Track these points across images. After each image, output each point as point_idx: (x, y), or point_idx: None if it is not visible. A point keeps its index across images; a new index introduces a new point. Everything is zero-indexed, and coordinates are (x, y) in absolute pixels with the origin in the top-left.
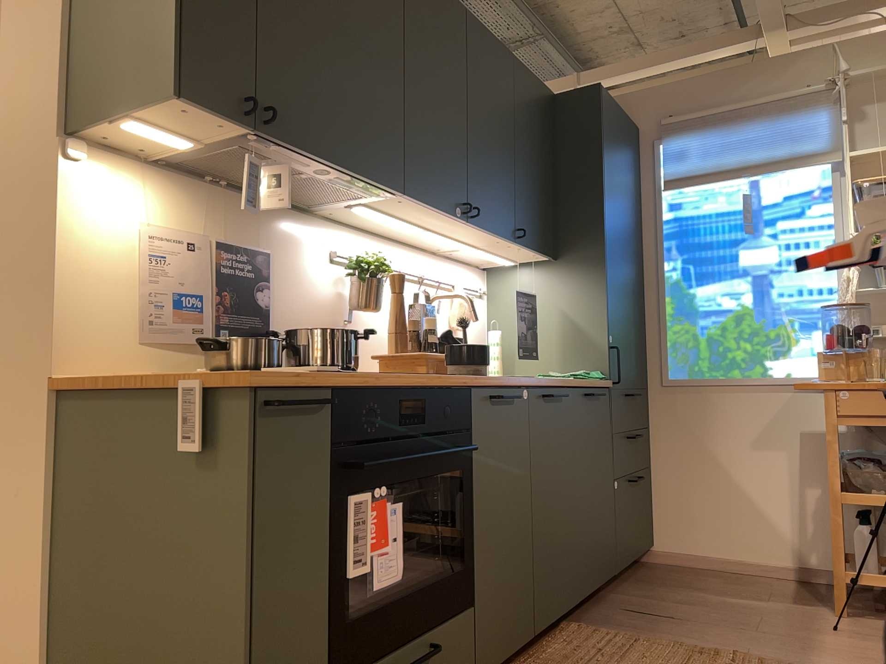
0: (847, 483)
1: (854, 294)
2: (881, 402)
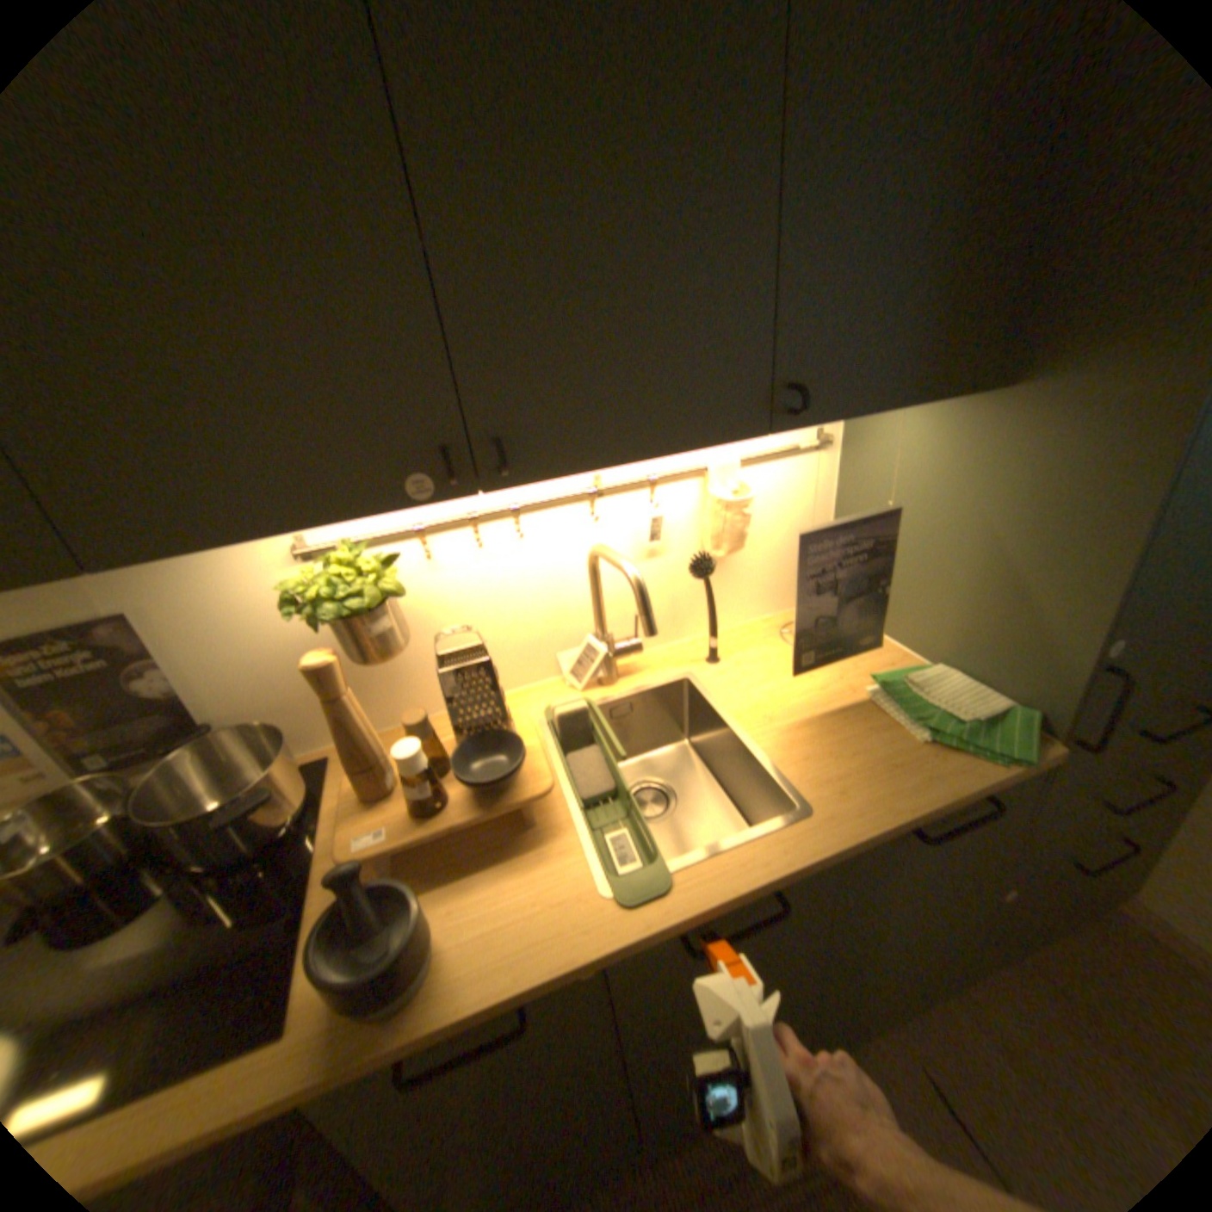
0: None
1: None
2: None
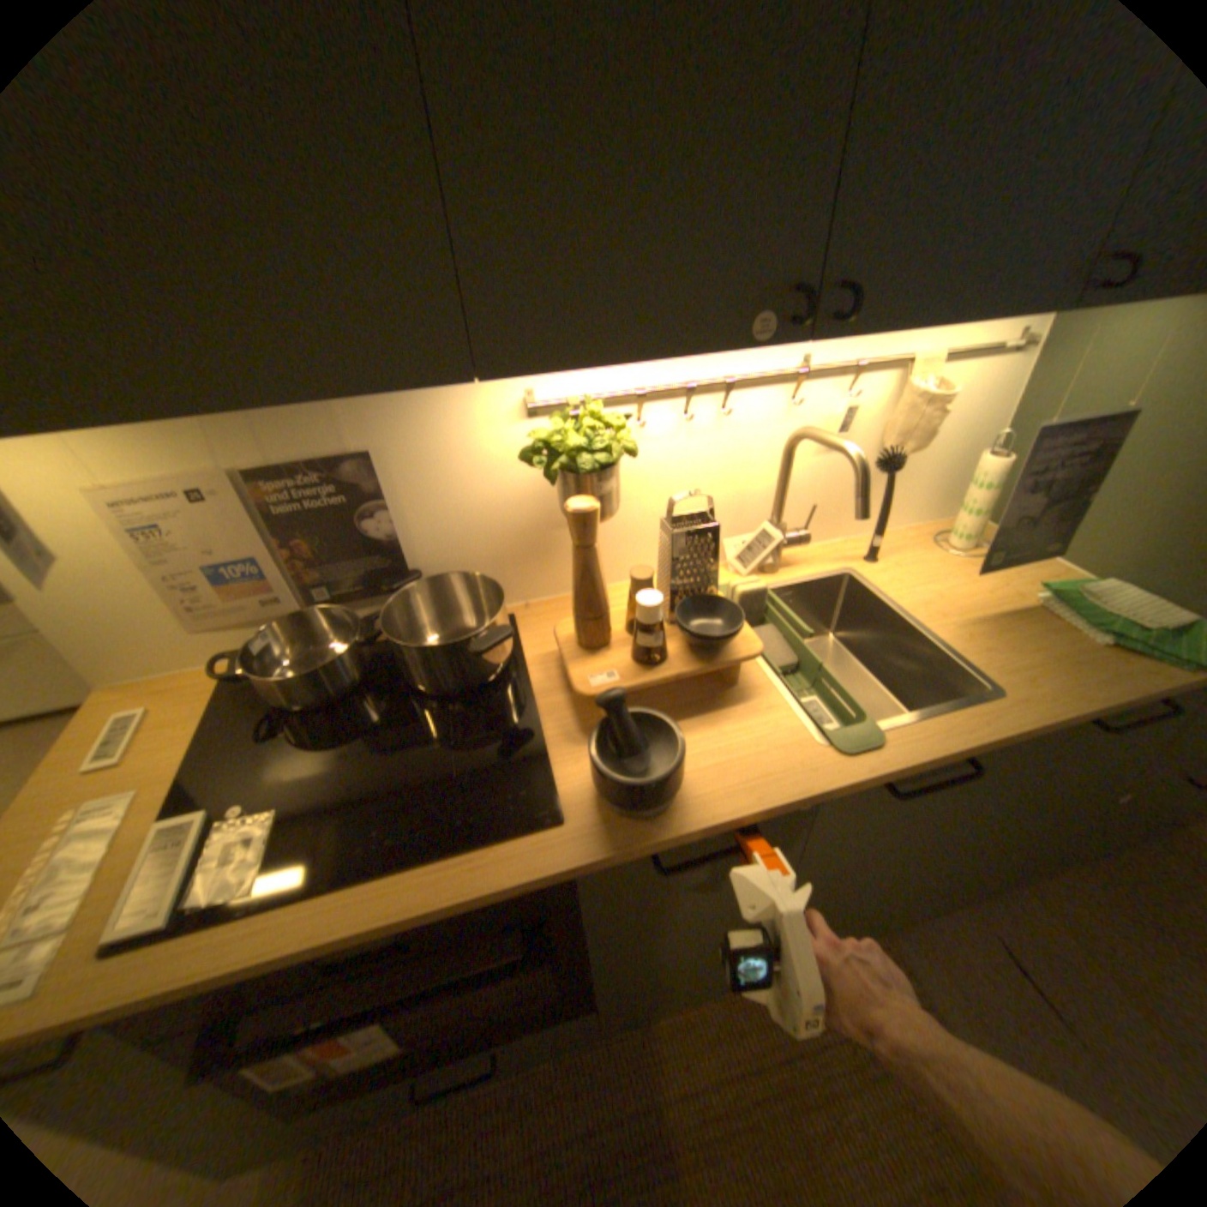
0: None
1: None
2: None
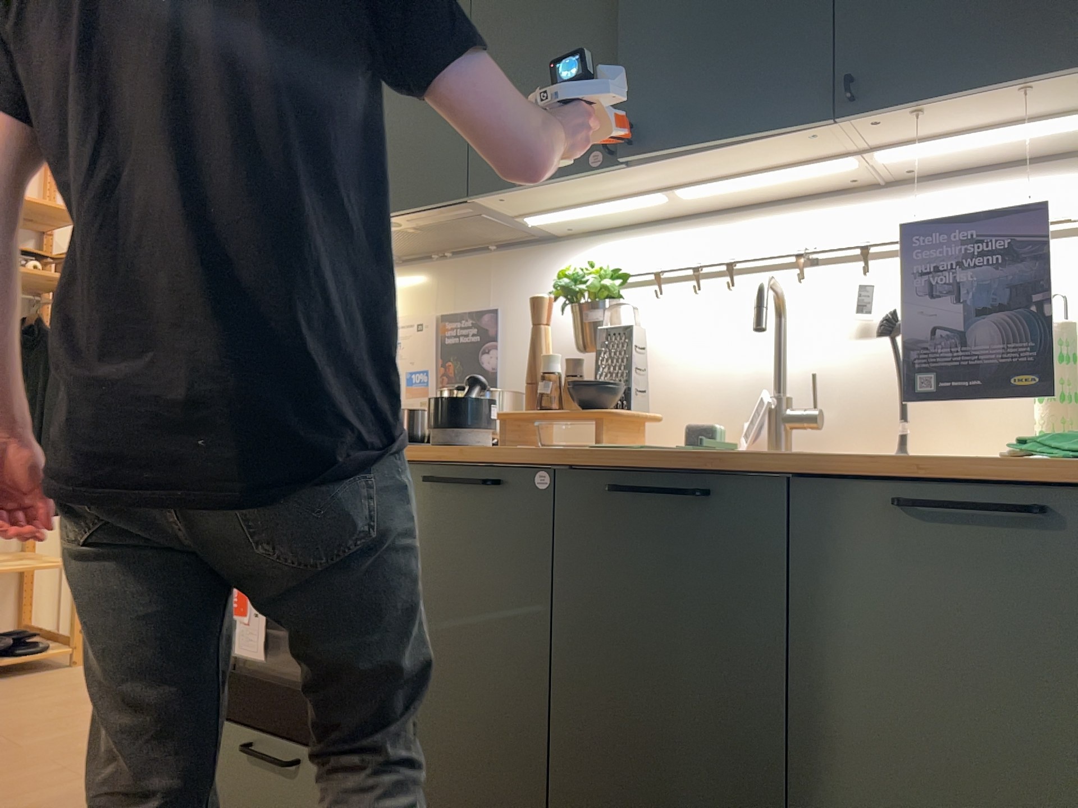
0: None
1: None
2: None
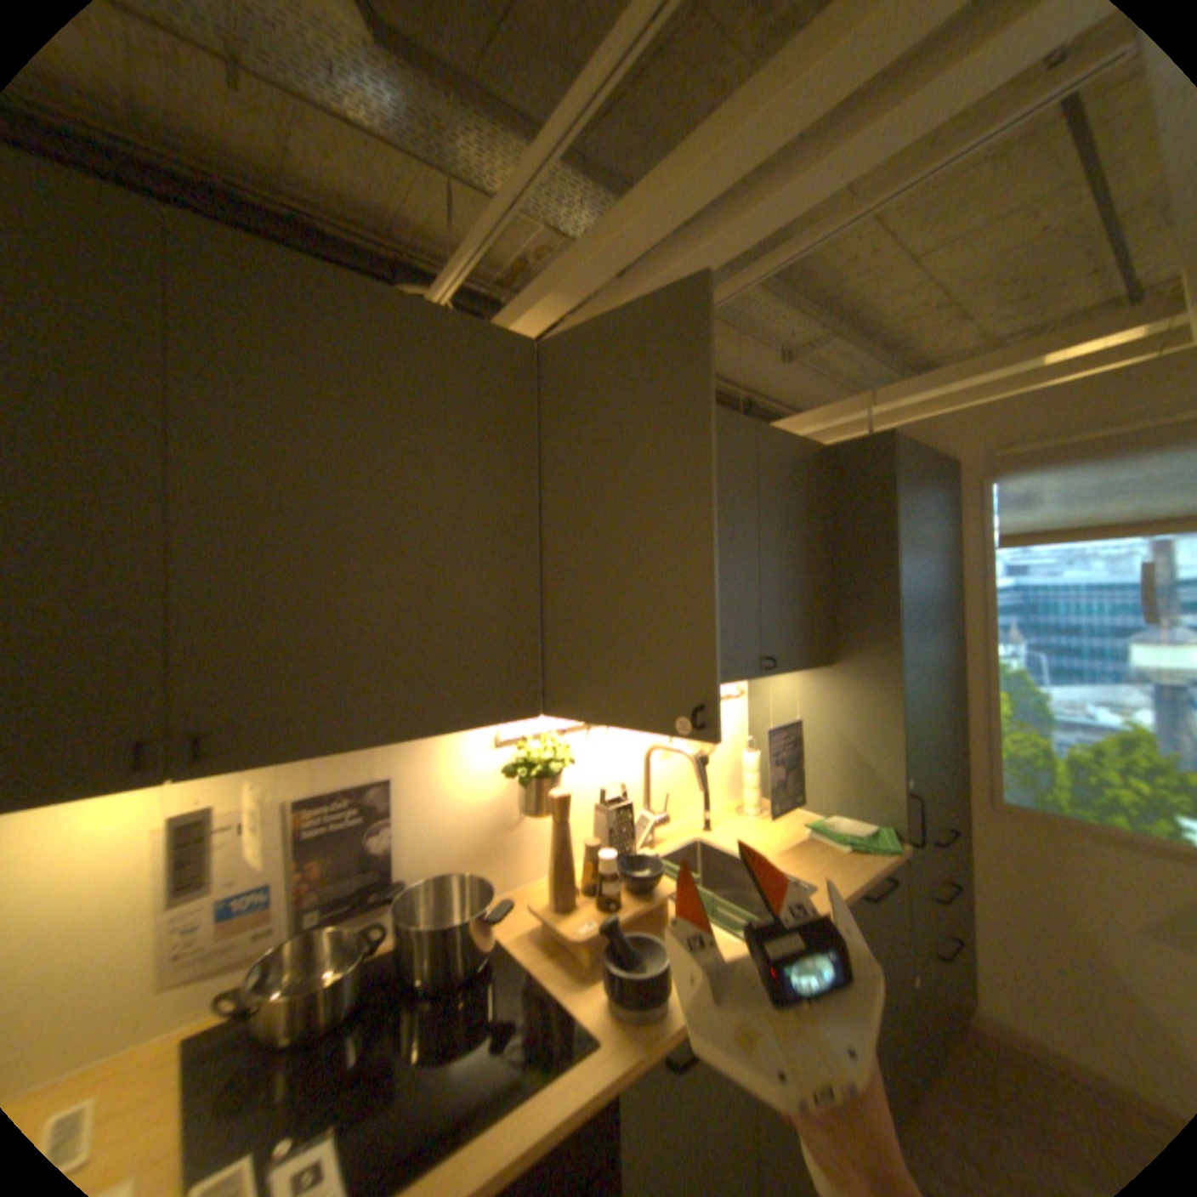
0: None
1: None
2: None
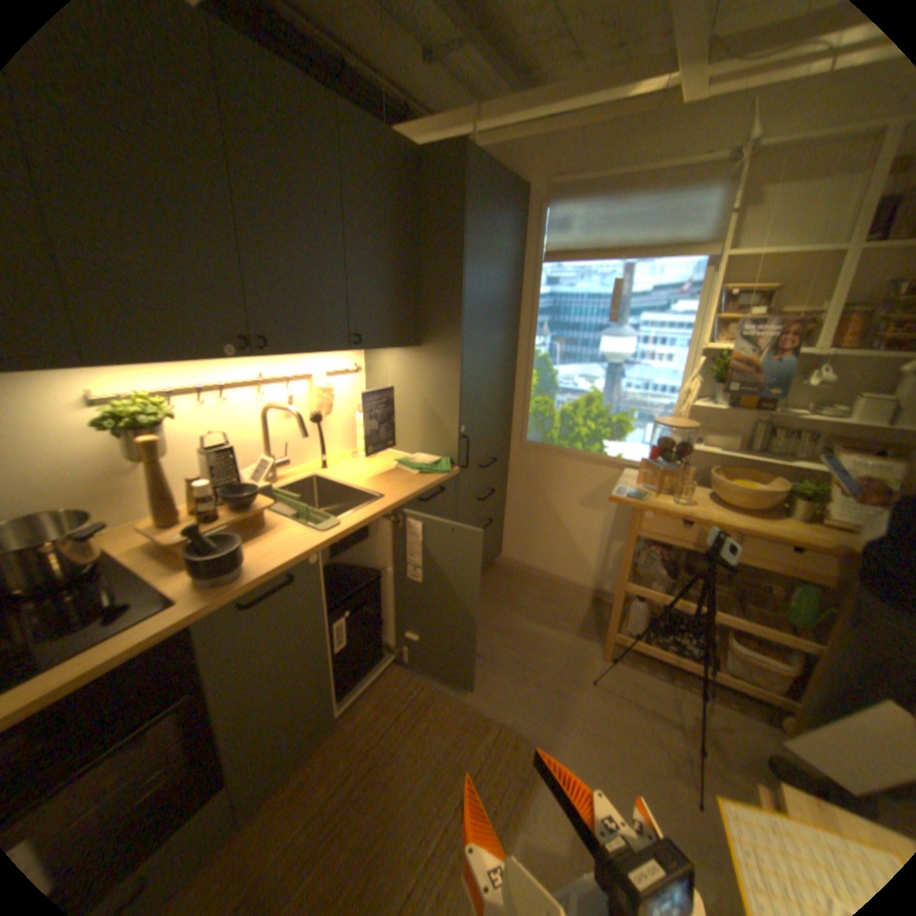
0: (636, 571)
1: (694, 399)
2: (679, 529)
